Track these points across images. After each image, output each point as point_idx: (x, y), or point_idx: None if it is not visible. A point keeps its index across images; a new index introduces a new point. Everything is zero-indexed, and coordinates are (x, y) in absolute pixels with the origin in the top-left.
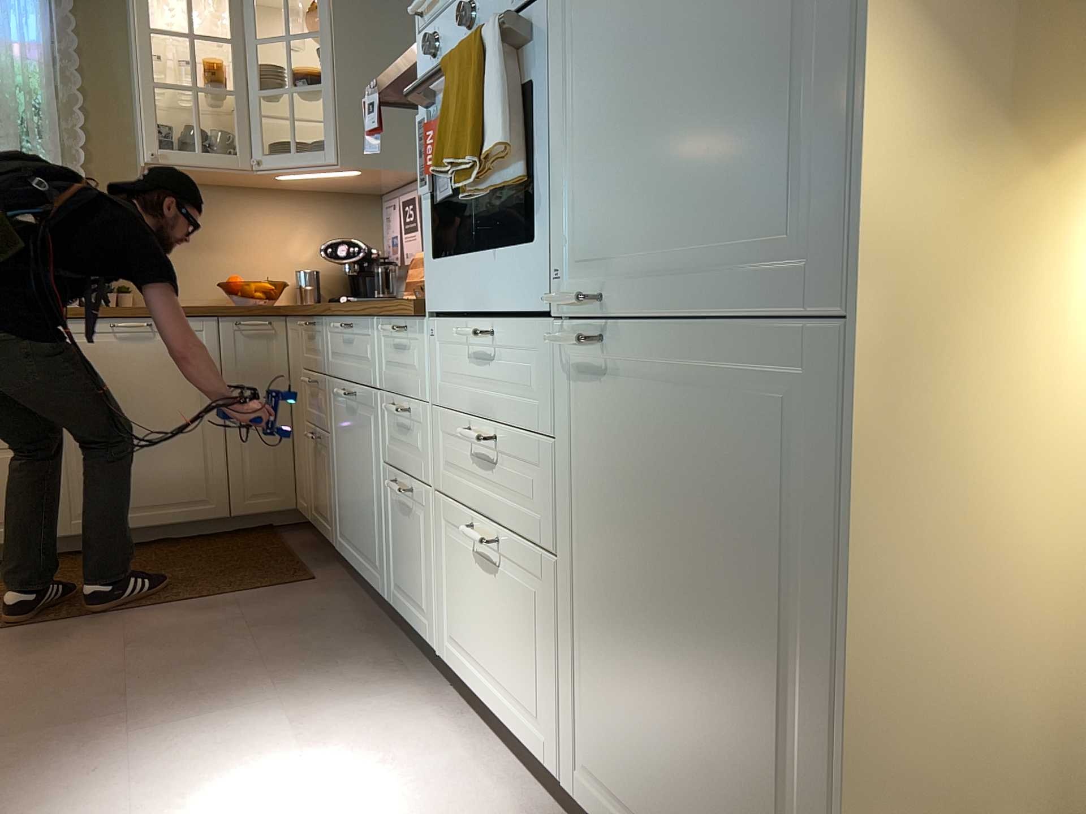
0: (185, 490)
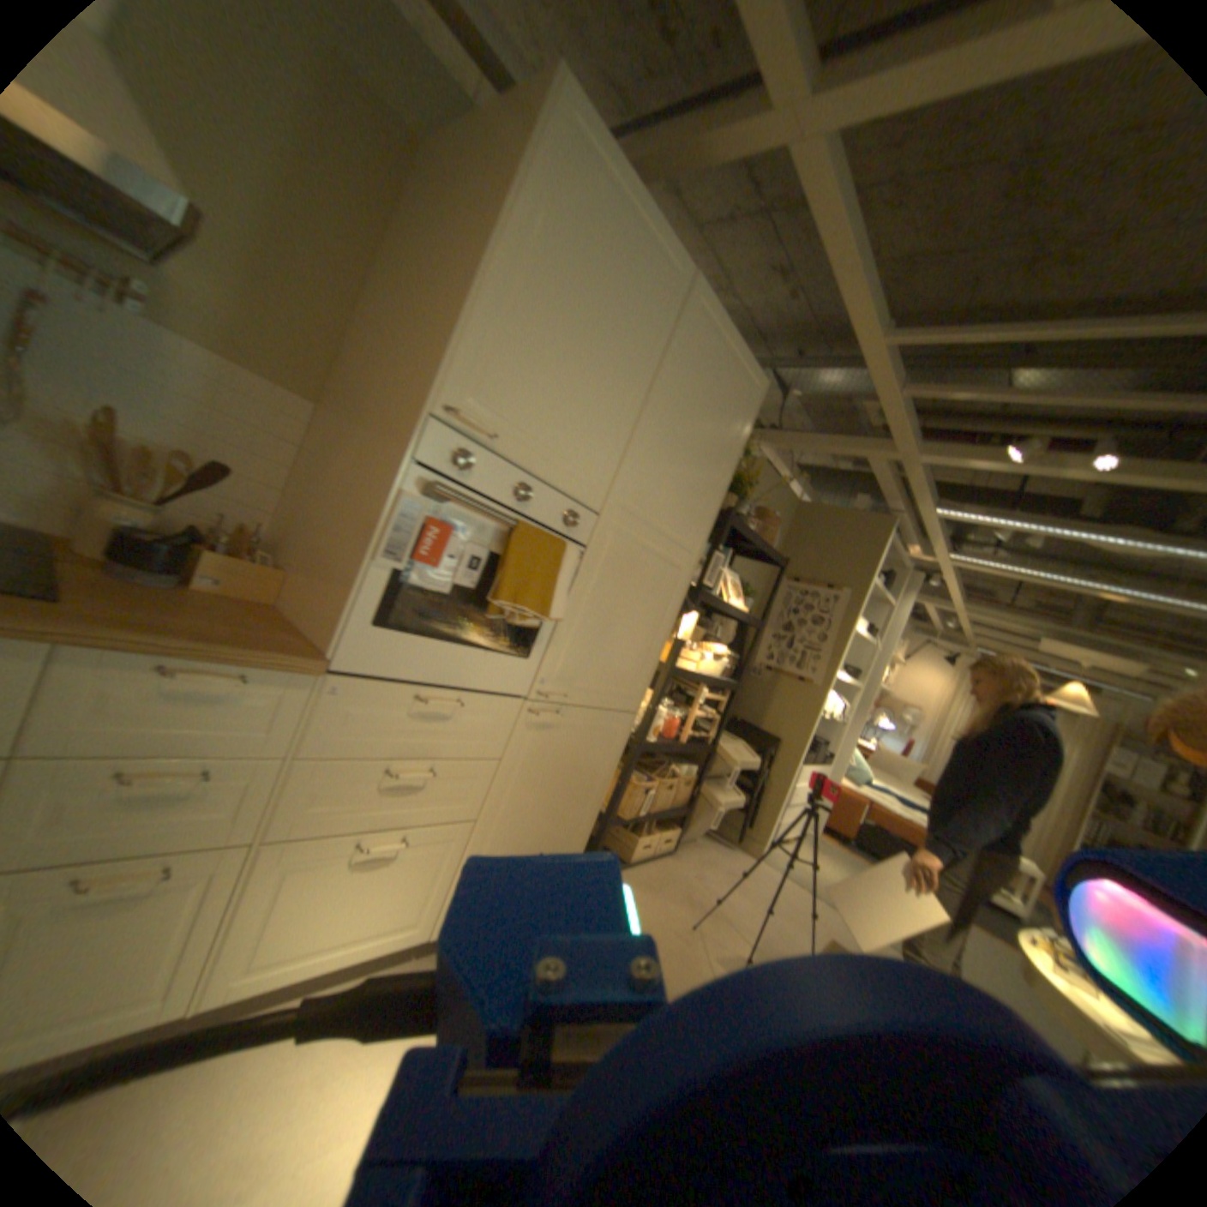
0: None
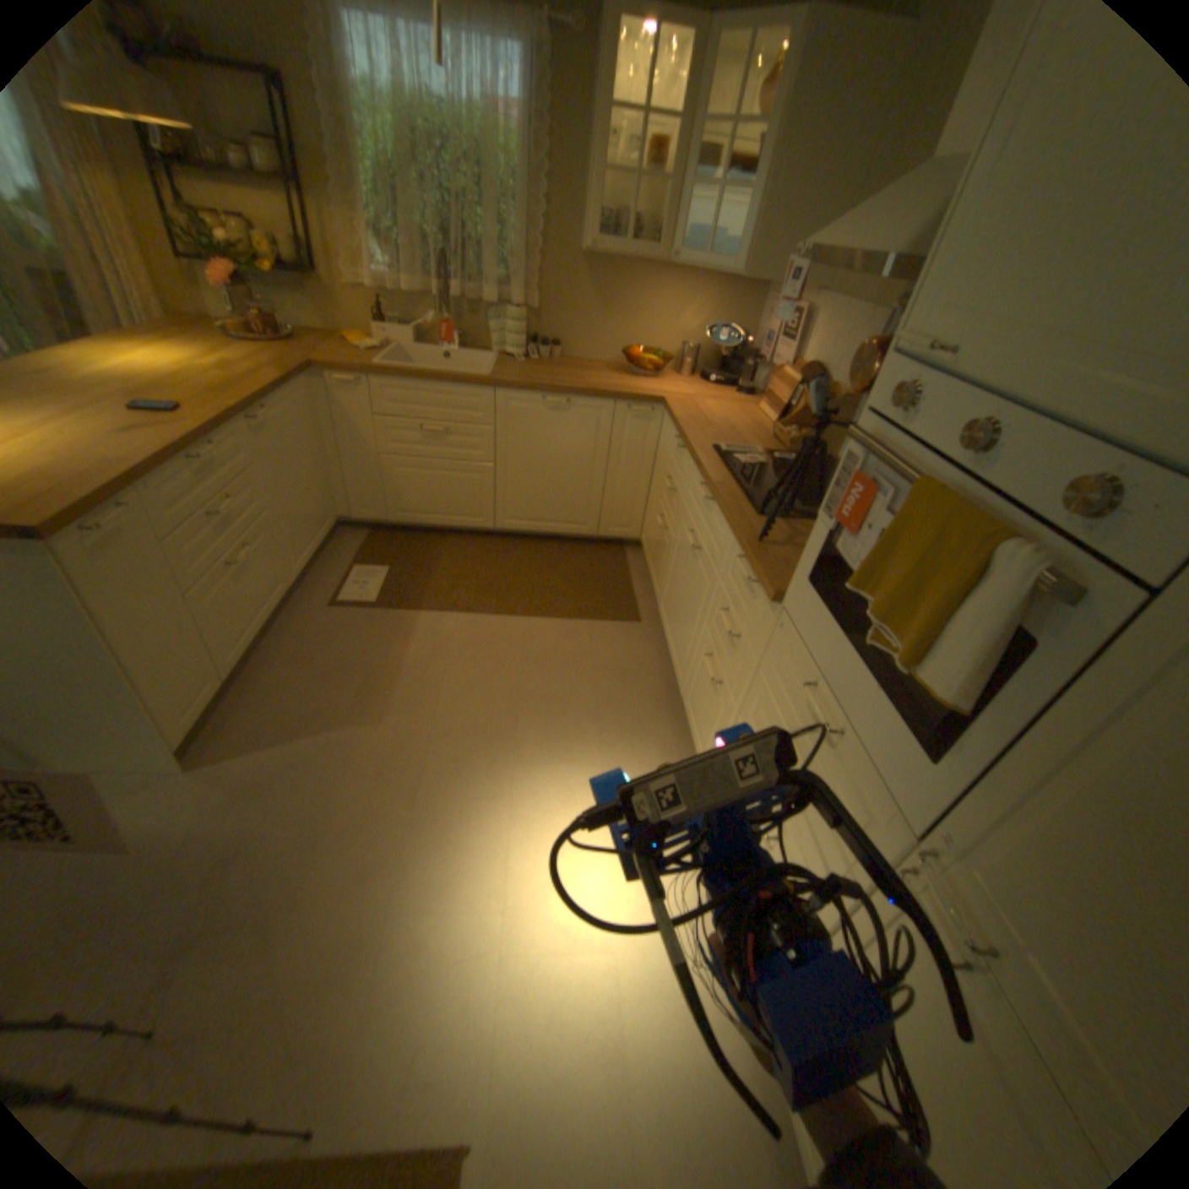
0: (572, 517)
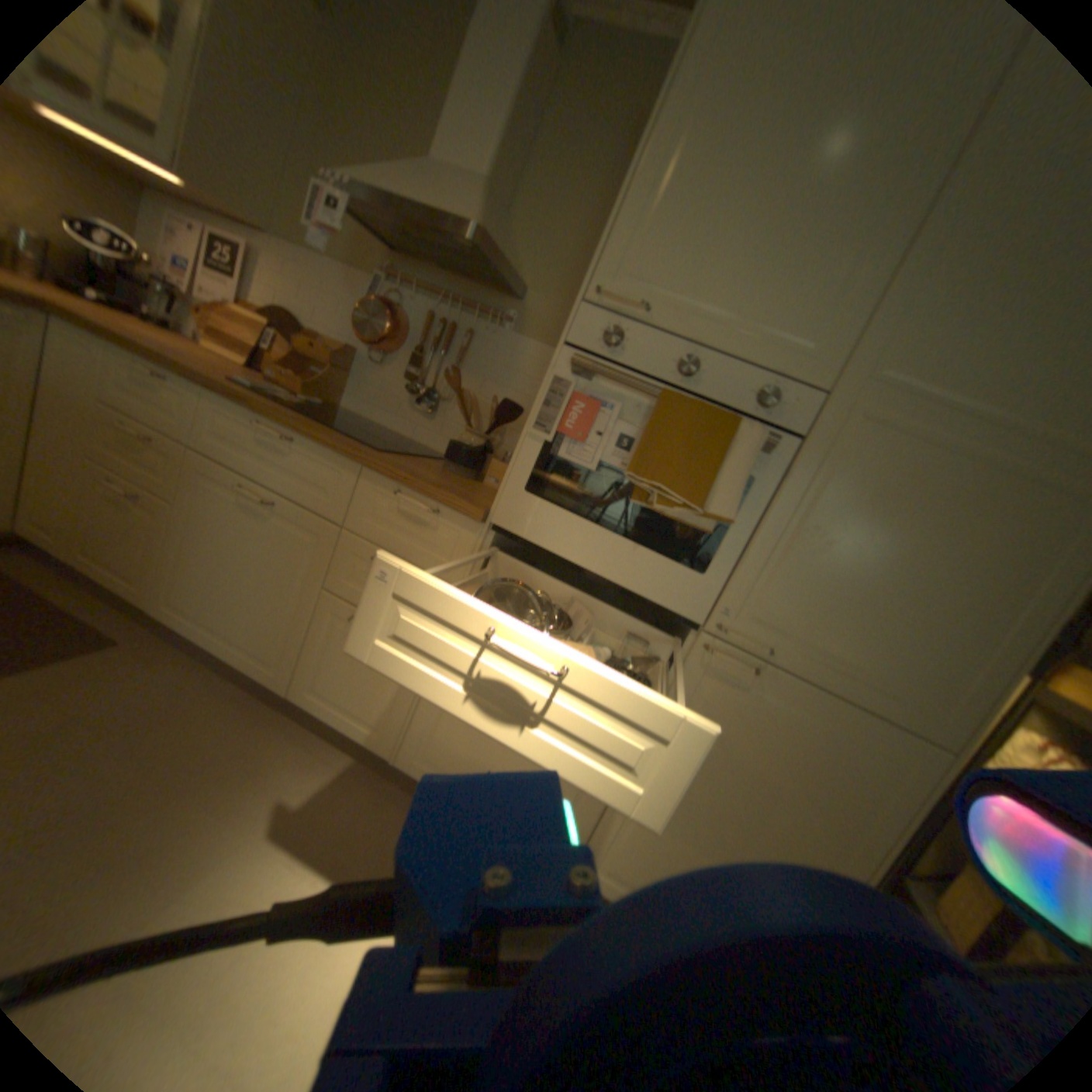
0: None
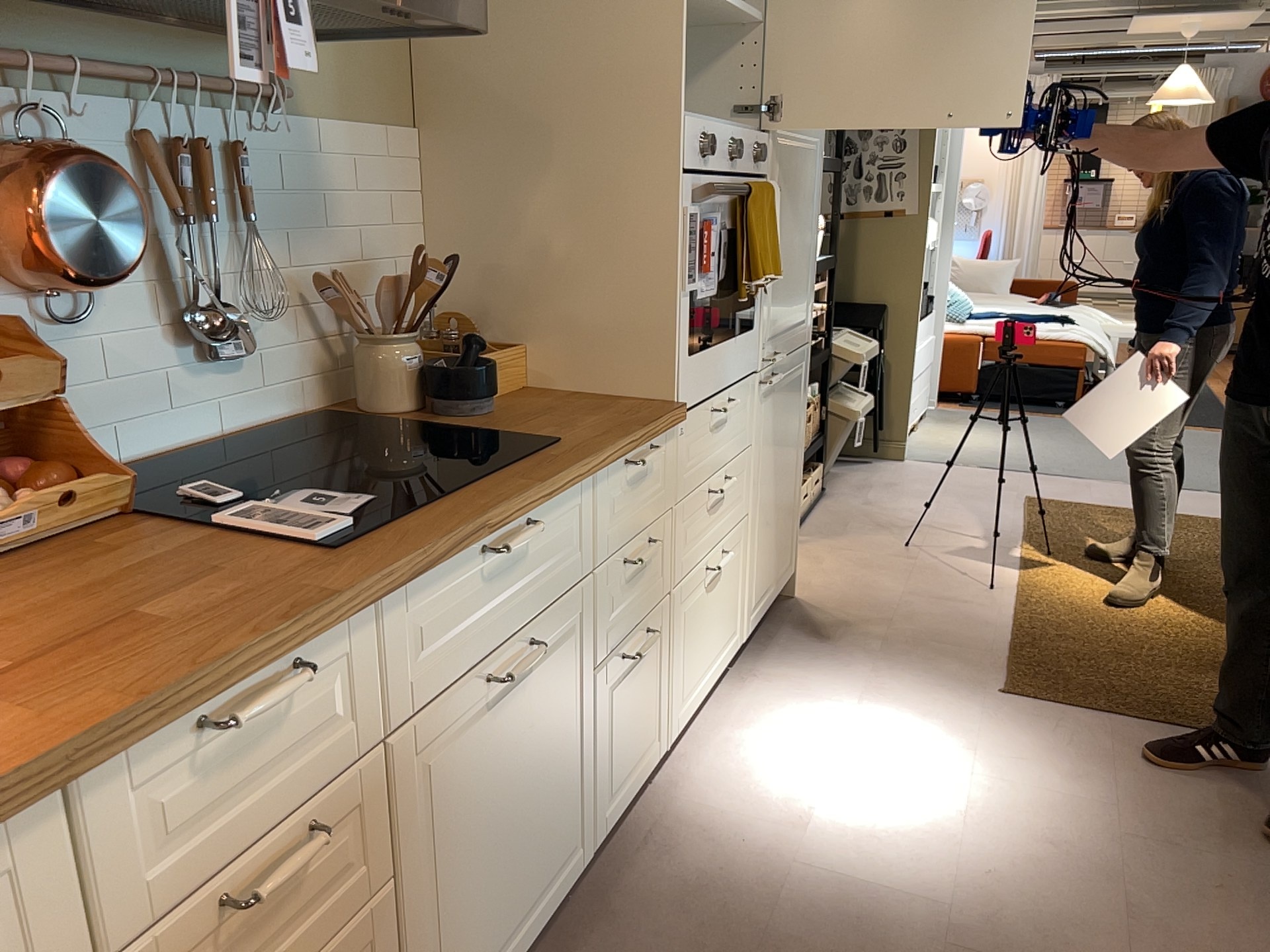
0: None
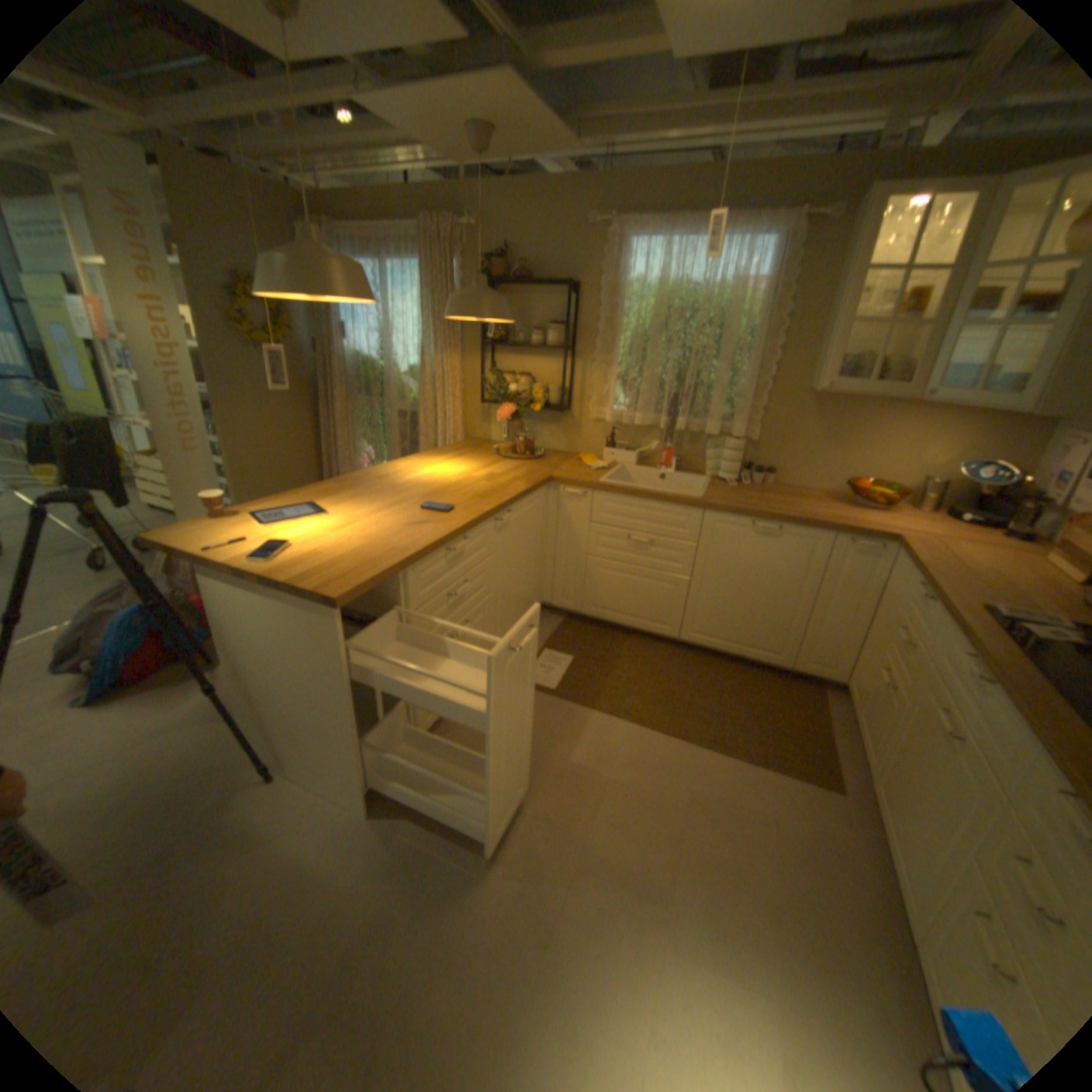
0: (767, 643)
